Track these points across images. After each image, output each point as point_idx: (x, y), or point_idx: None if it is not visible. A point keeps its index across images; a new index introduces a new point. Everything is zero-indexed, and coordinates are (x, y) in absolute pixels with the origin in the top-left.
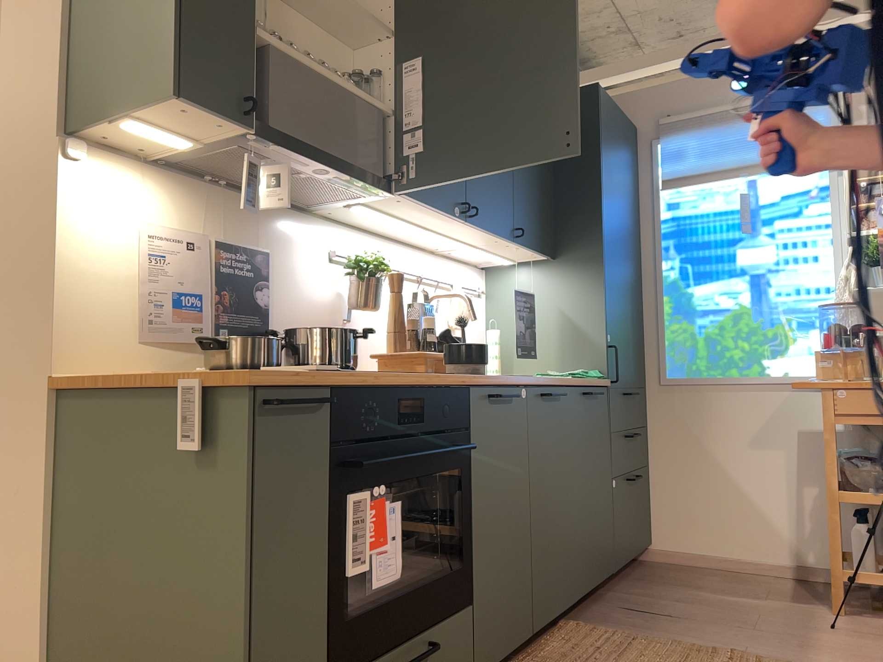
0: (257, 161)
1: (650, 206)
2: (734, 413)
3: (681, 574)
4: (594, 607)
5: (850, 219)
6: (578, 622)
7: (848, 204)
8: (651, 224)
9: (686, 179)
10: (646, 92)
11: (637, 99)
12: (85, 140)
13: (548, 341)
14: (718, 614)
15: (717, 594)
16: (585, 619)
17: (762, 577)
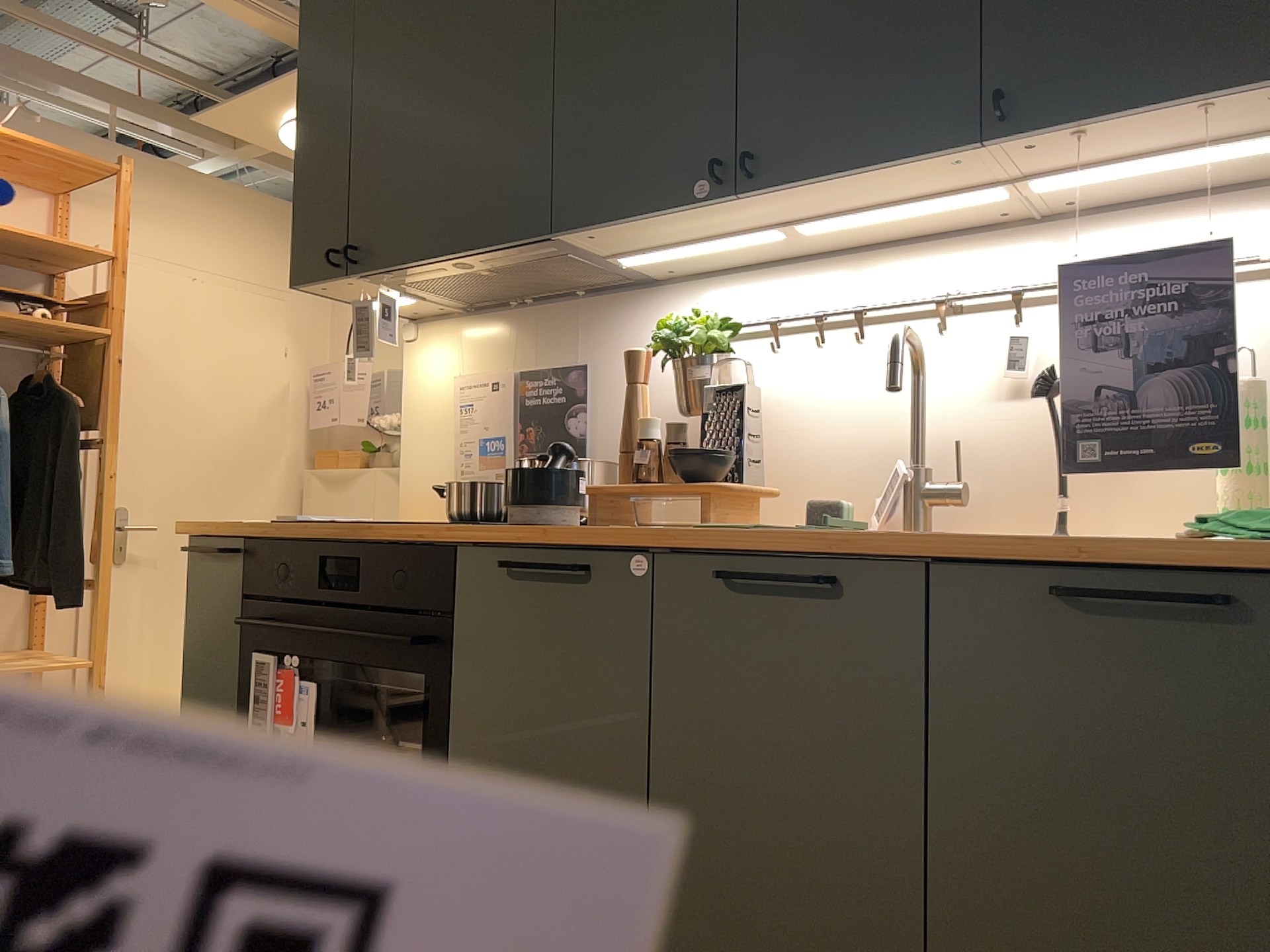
0: (368, 303)
1: None
2: None
3: None
4: None
5: None
6: None
7: None
8: None
9: None
10: None
11: None
12: (421, 319)
13: None
14: None
15: None
16: None
17: None
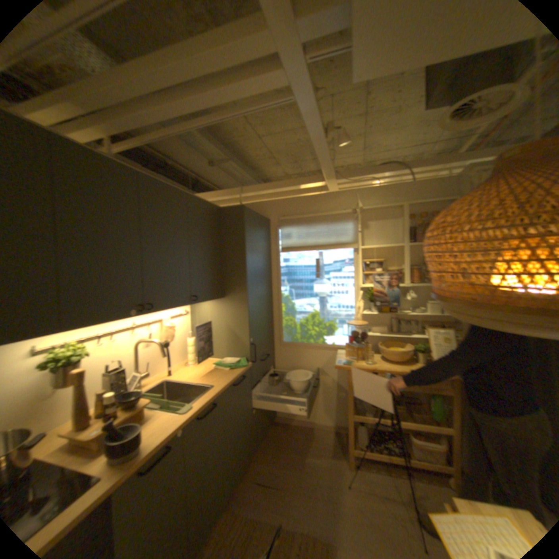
0: None
1: (276, 259)
2: (311, 359)
3: (287, 435)
4: (241, 486)
5: (362, 275)
6: (229, 510)
7: (362, 269)
8: (276, 268)
9: (292, 248)
10: (274, 201)
11: (270, 205)
12: None
13: (221, 340)
14: (299, 482)
15: (301, 457)
16: (233, 504)
17: (321, 433)
